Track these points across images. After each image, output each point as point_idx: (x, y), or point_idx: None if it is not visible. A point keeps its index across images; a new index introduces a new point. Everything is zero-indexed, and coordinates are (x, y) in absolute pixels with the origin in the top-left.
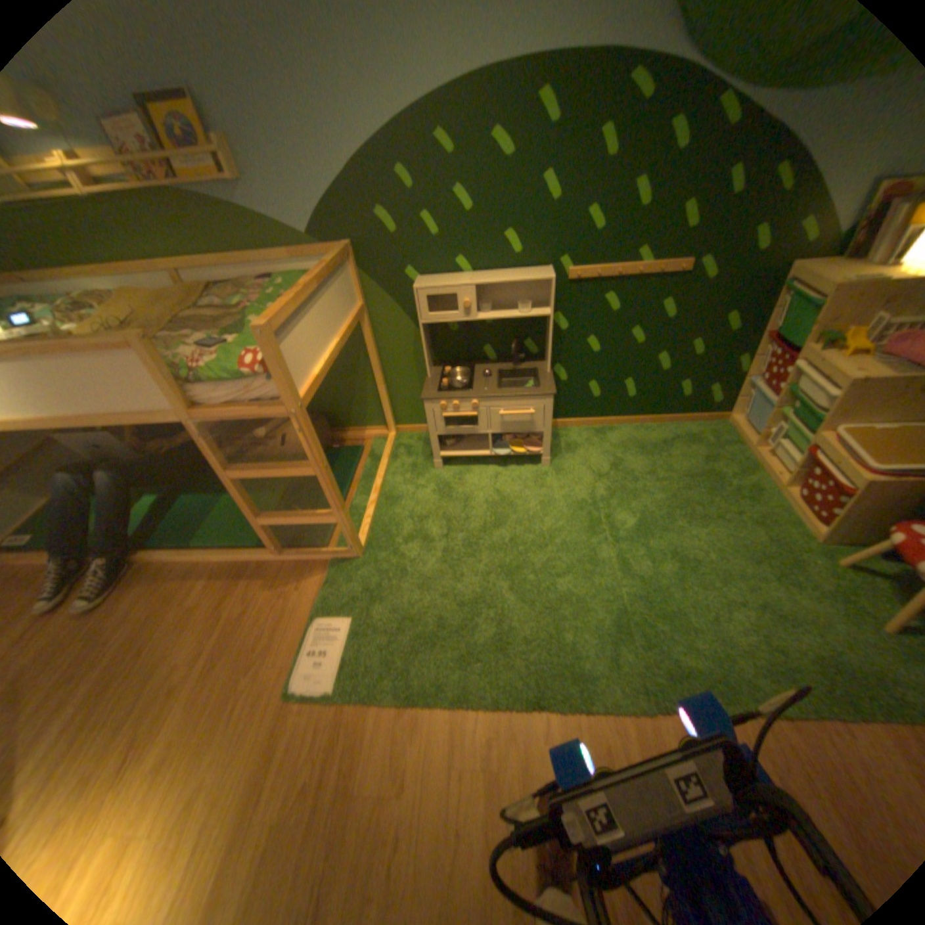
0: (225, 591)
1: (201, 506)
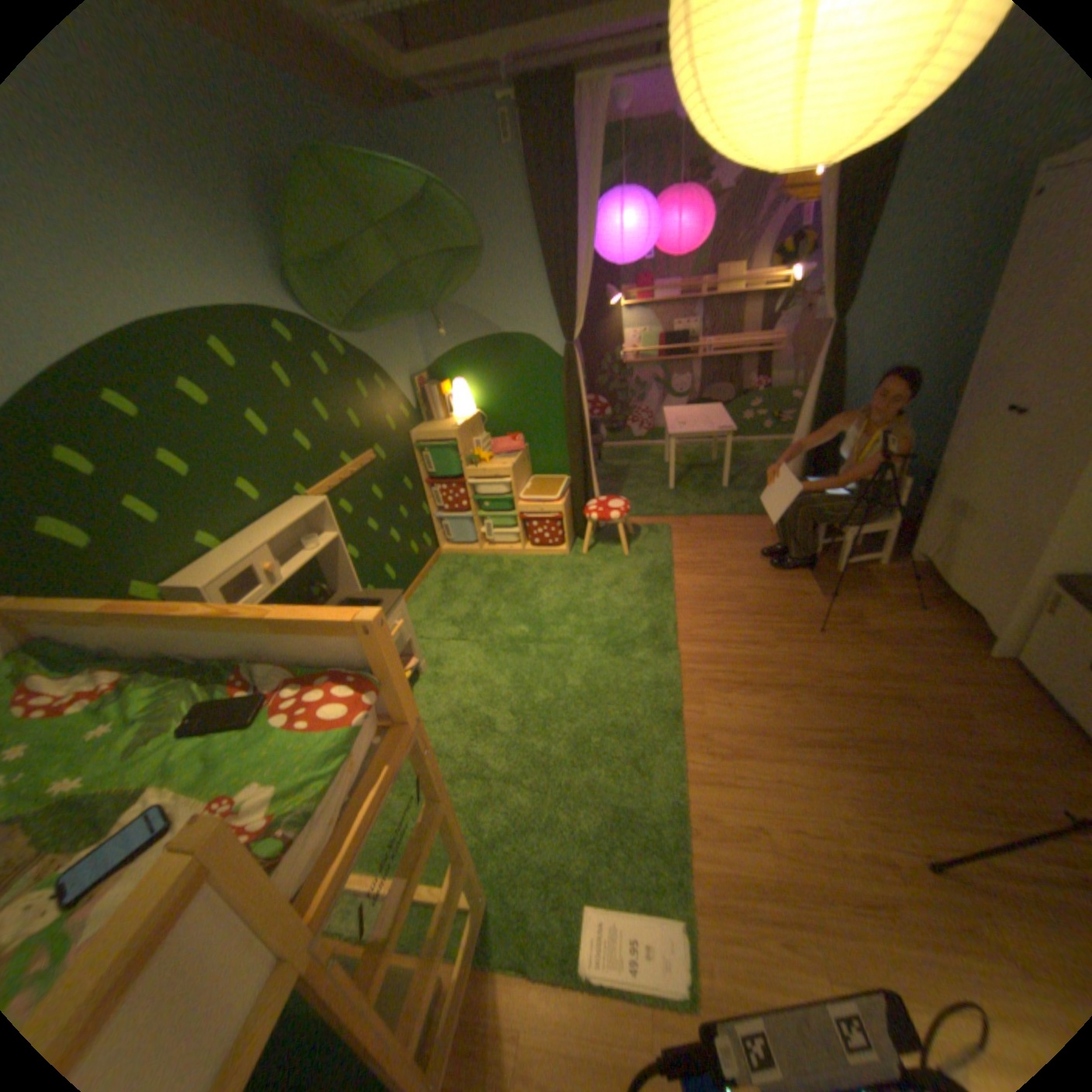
0: None
1: None
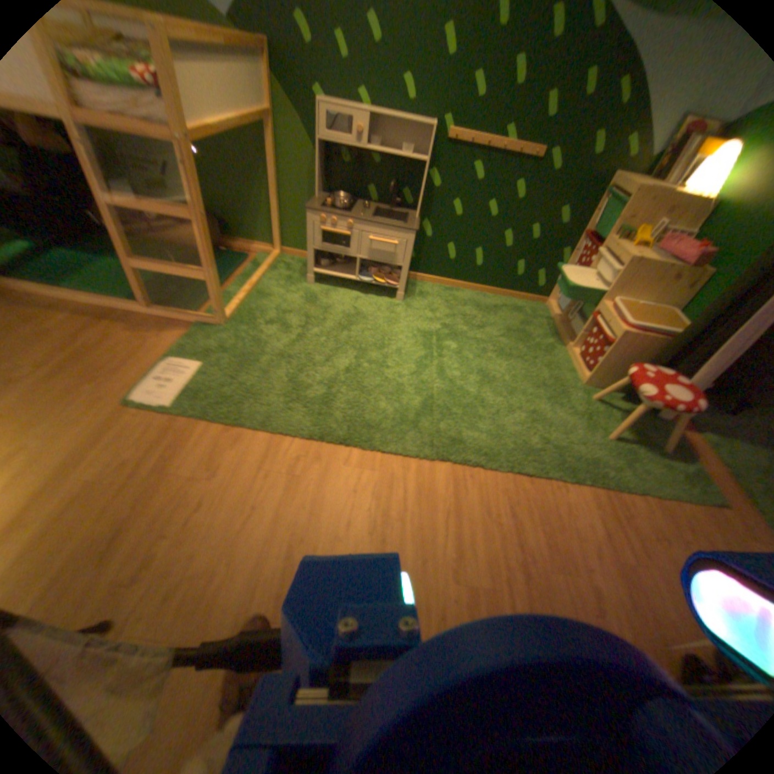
0: (88, 325)
1: (80, 262)
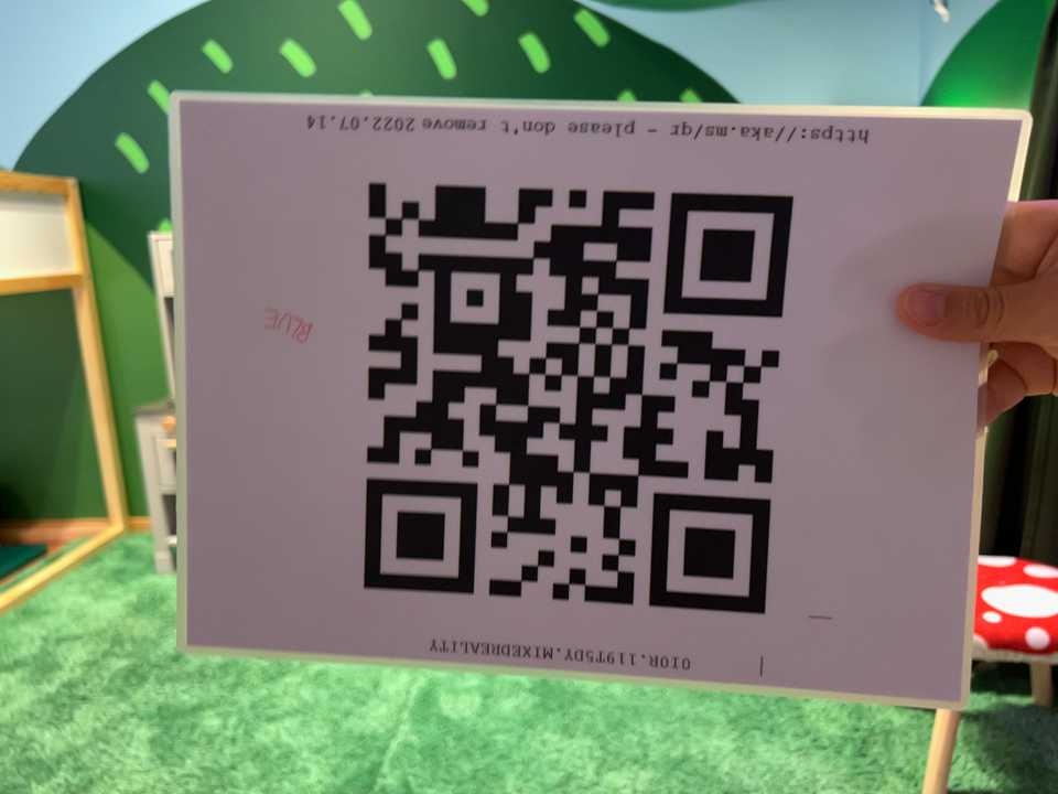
0: None
1: None
